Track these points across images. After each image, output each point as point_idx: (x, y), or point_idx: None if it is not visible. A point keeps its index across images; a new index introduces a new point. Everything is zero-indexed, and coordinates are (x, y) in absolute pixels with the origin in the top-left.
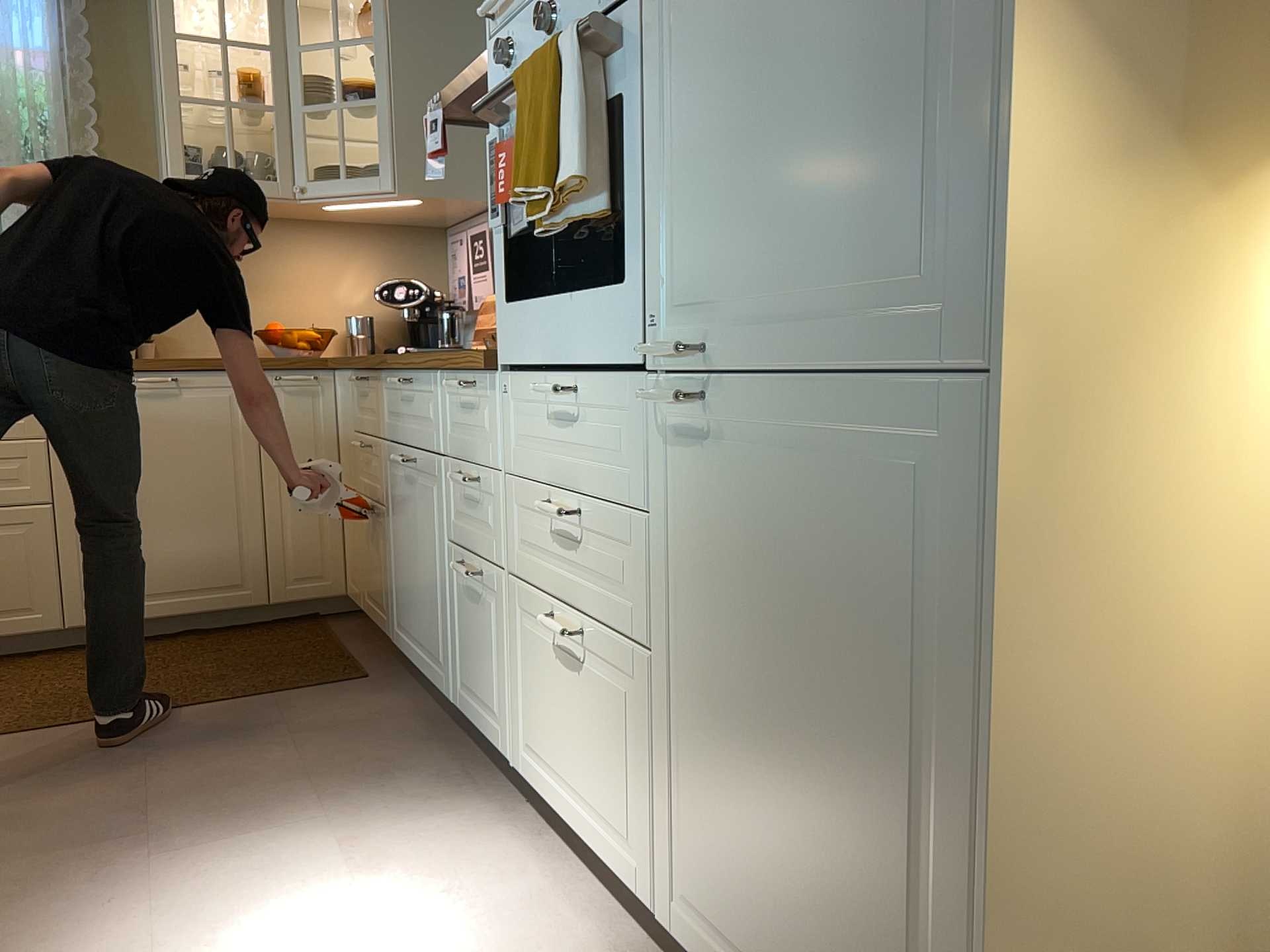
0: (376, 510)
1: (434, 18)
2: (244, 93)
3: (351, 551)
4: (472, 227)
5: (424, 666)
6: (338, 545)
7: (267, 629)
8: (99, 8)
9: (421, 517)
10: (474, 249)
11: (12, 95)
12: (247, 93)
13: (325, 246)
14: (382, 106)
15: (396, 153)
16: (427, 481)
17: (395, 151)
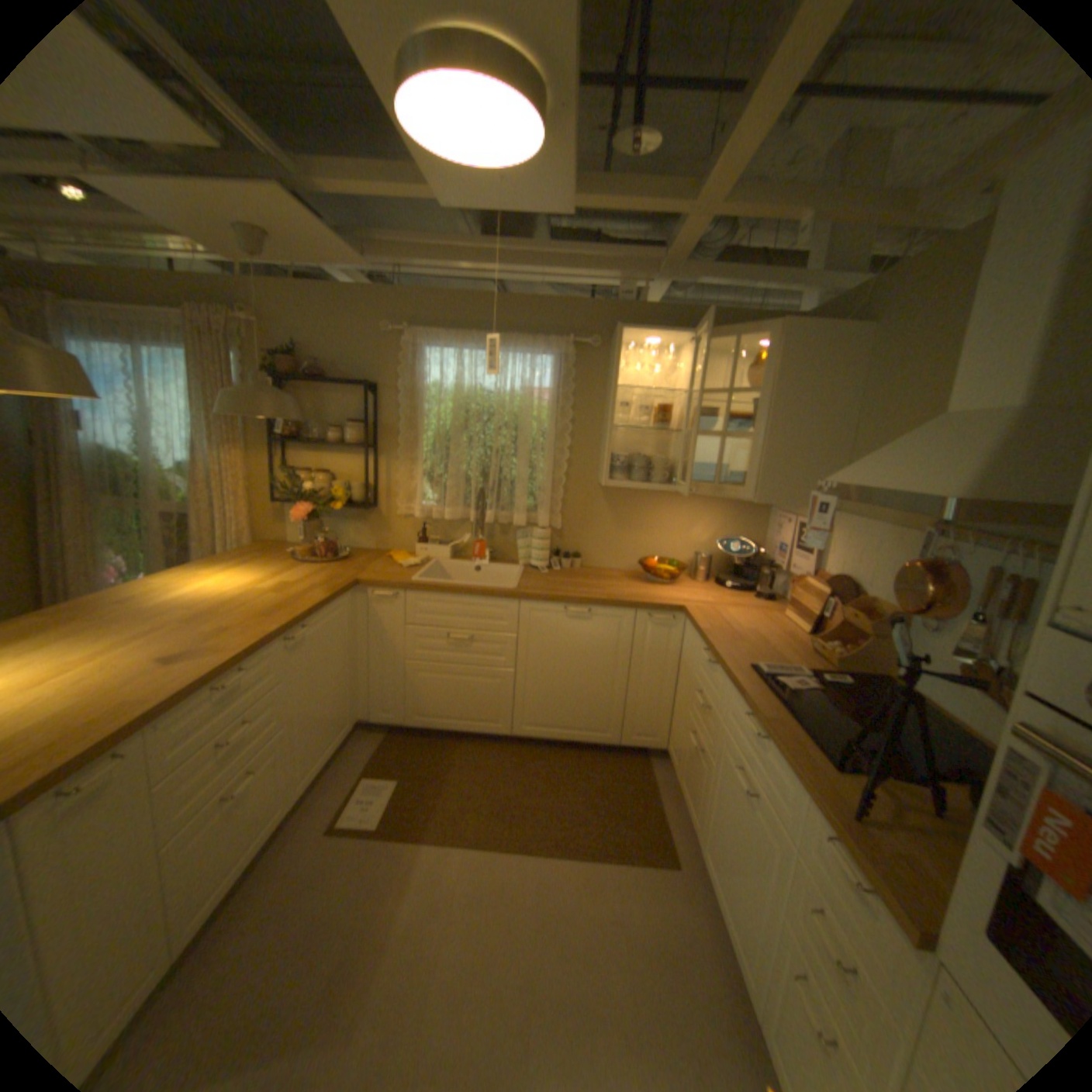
0: (706, 753)
1: (814, 373)
2: (659, 415)
3: (676, 735)
4: (804, 519)
5: (731, 934)
6: (668, 721)
7: (616, 758)
8: (582, 360)
9: (756, 844)
10: (801, 535)
11: (530, 419)
12: (660, 415)
13: (689, 505)
14: (758, 439)
15: (761, 473)
16: (769, 831)
17: (761, 473)
